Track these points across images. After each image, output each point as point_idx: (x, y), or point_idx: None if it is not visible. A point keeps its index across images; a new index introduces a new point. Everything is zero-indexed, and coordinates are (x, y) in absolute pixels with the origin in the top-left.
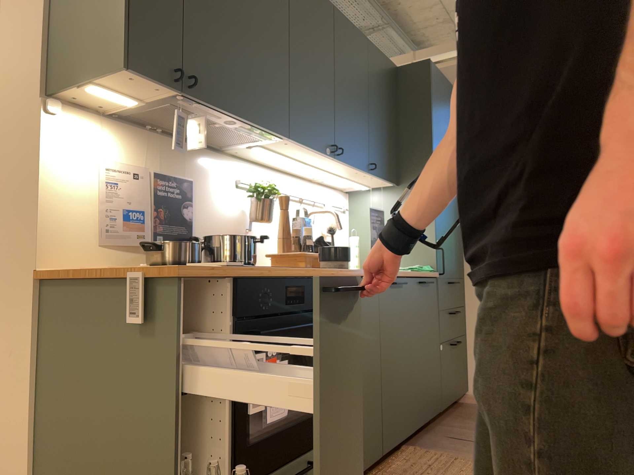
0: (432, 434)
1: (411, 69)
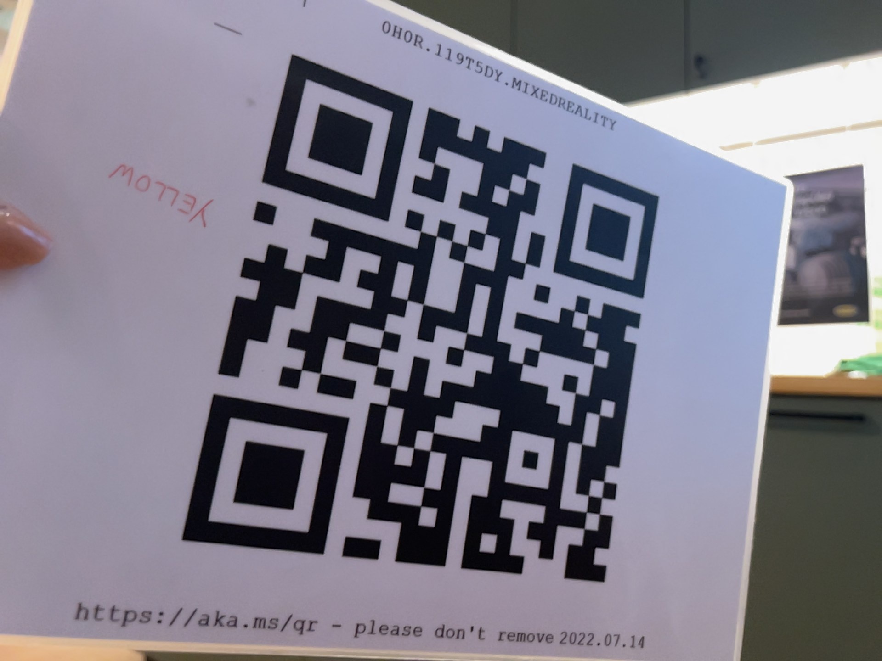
0: None
1: None
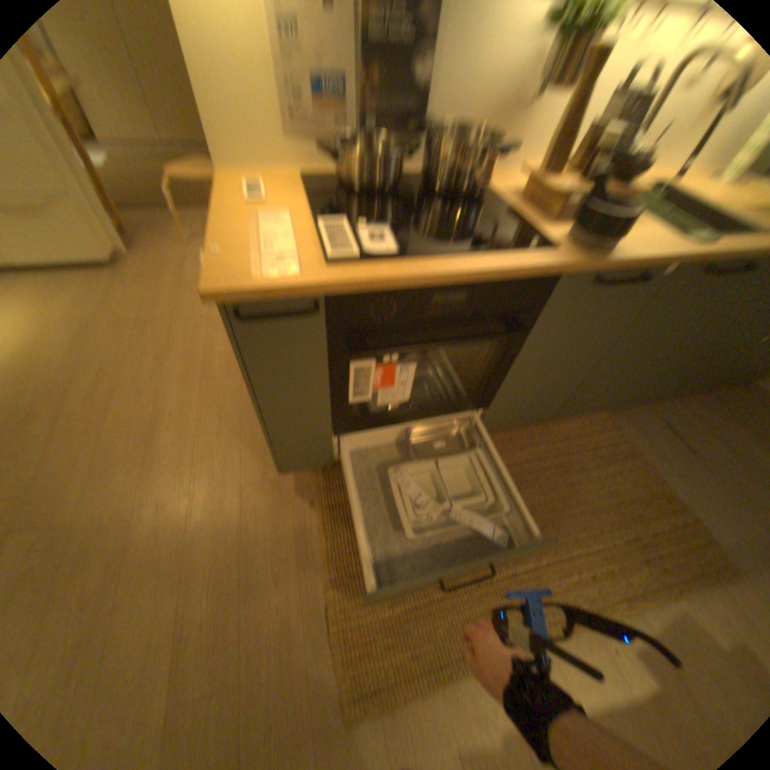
0: (651, 406)
1: None
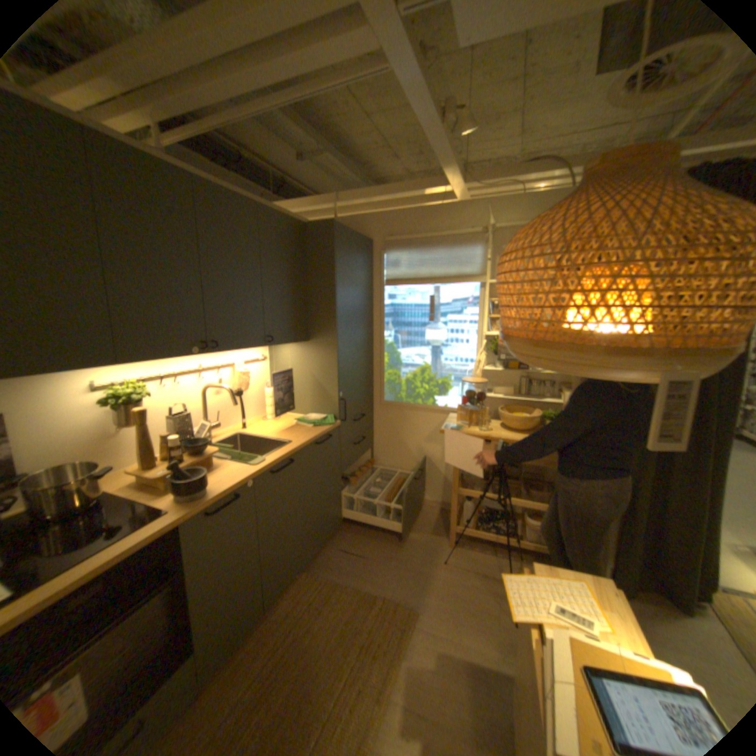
0: (329, 547)
1: (317, 228)
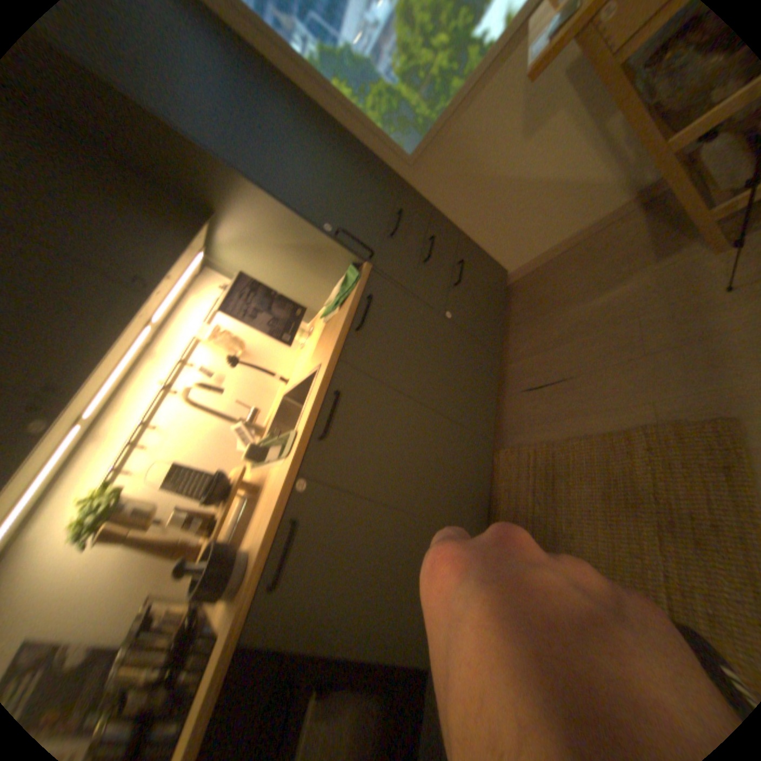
0: (508, 393)
1: None
